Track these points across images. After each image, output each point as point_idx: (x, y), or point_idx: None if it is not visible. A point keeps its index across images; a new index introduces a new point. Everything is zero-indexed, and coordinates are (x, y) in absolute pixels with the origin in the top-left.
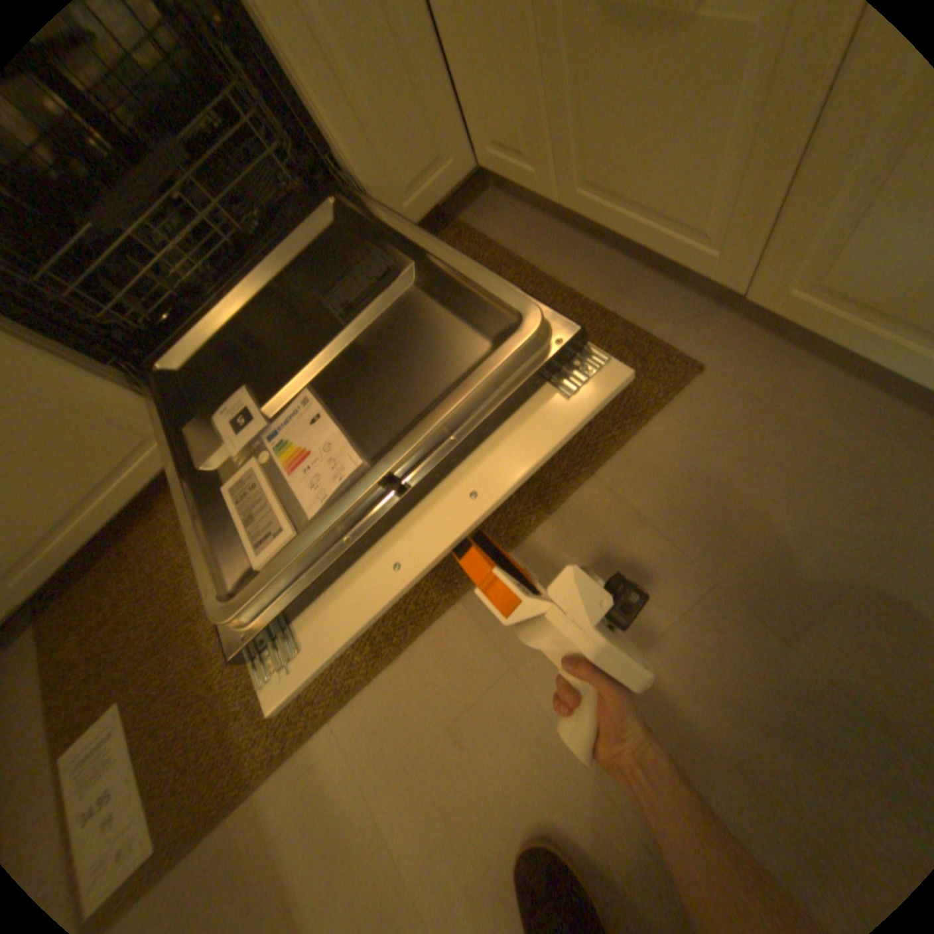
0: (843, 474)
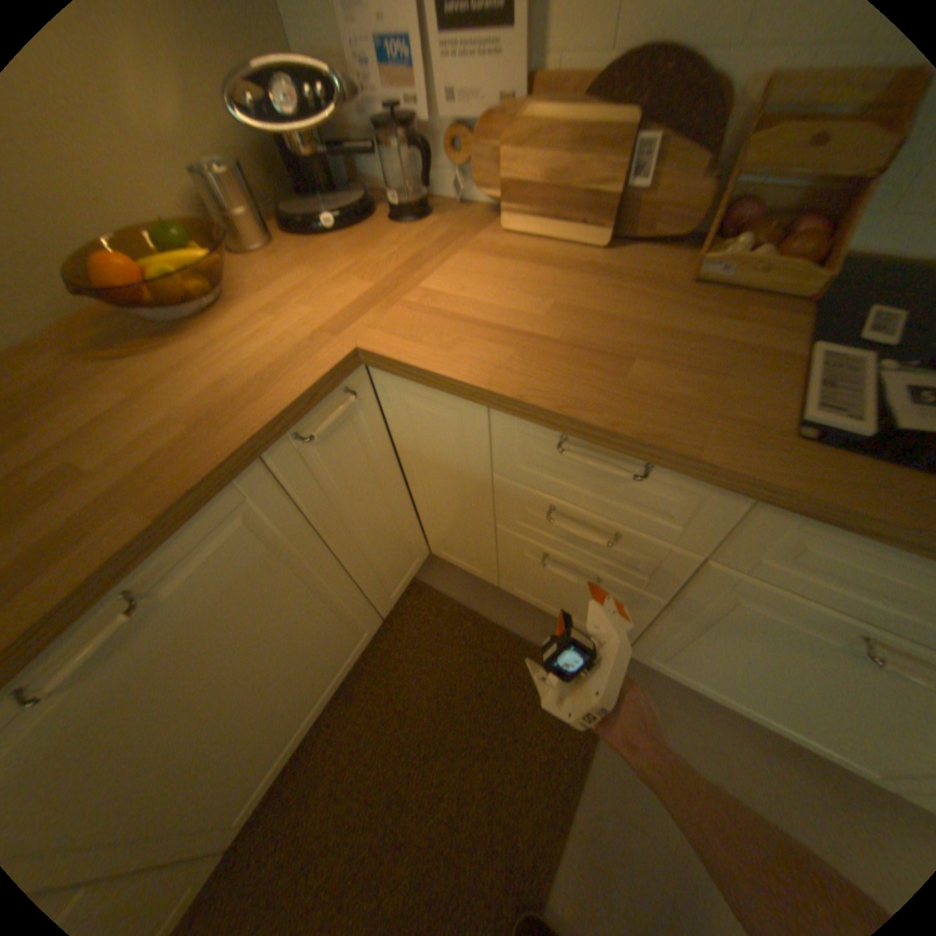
0: (711, 752)
